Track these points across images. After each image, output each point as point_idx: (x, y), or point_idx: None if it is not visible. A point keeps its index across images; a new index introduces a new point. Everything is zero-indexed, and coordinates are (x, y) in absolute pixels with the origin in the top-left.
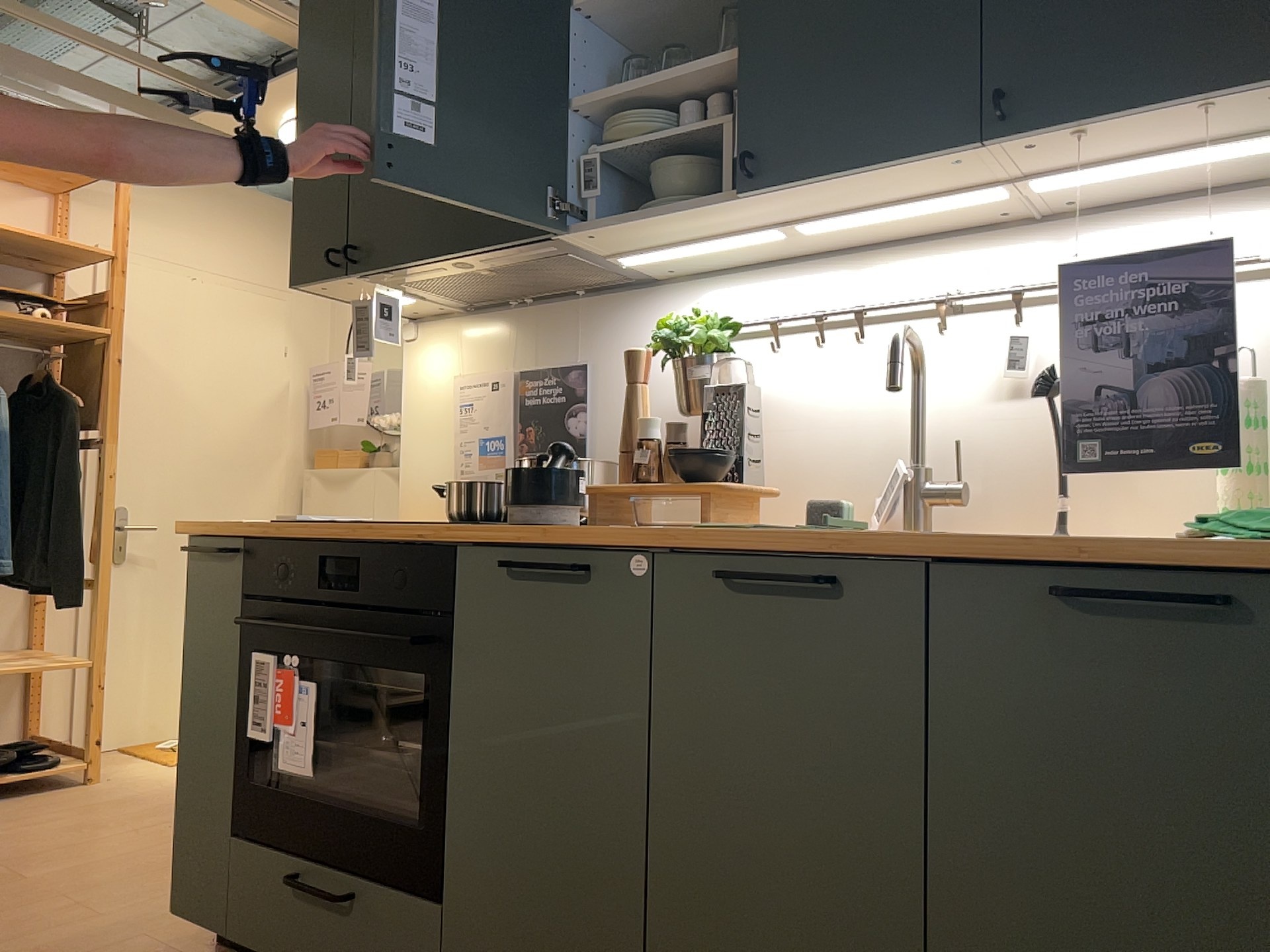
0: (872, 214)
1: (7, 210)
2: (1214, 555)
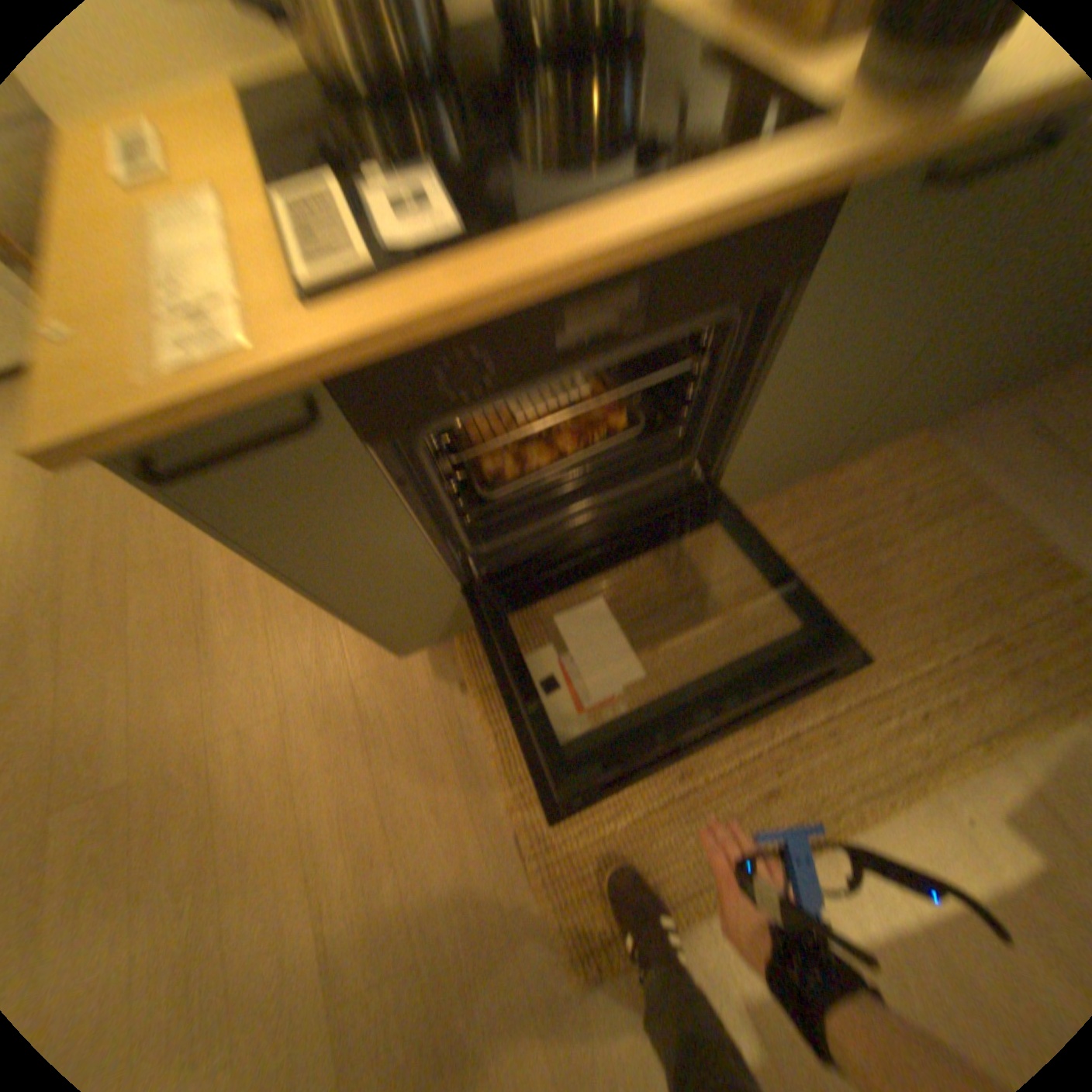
0: None
1: None
2: None
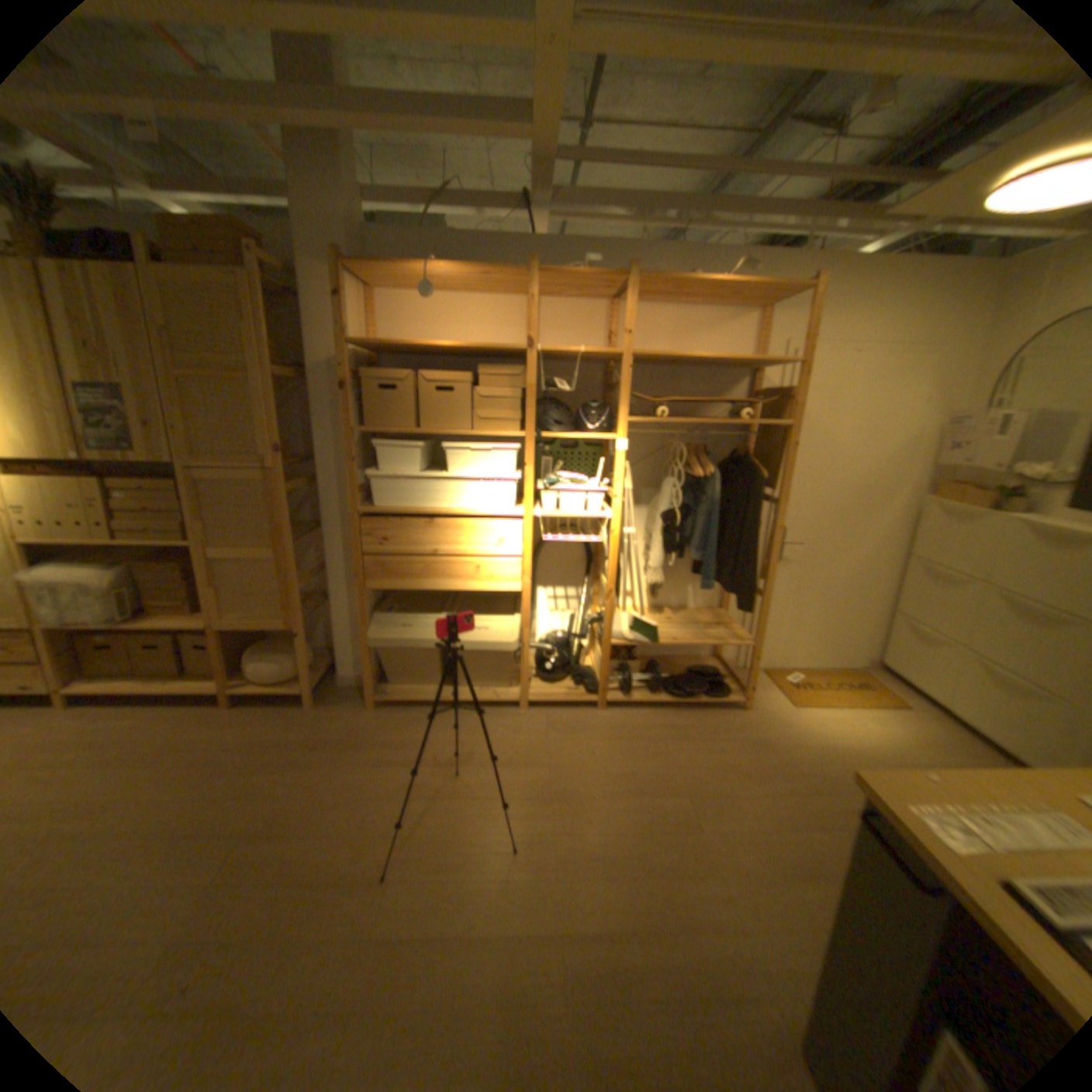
0: None
1: (725, 328)
2: None
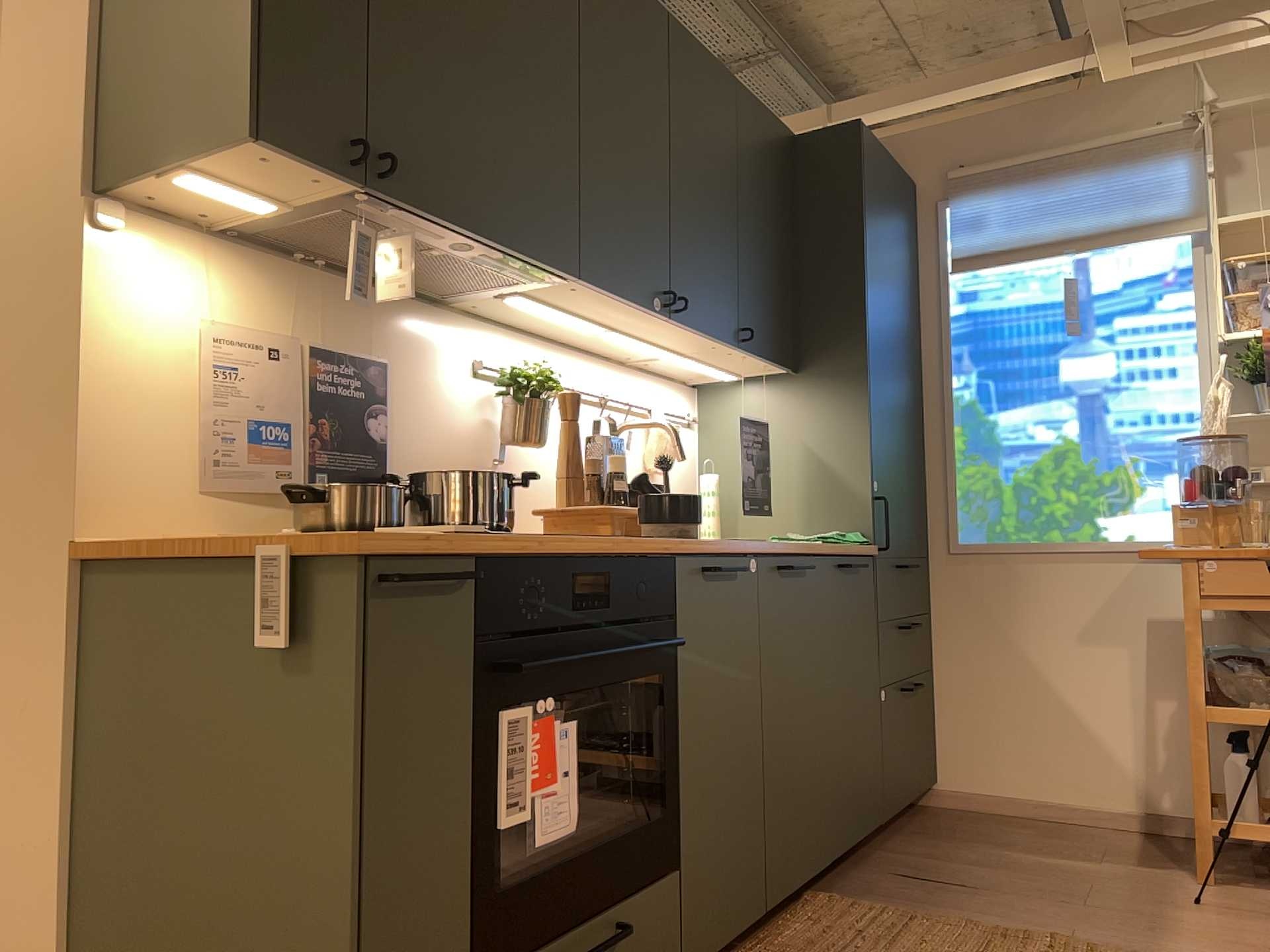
0: (644, 342)
1: None
2: (855, 550)
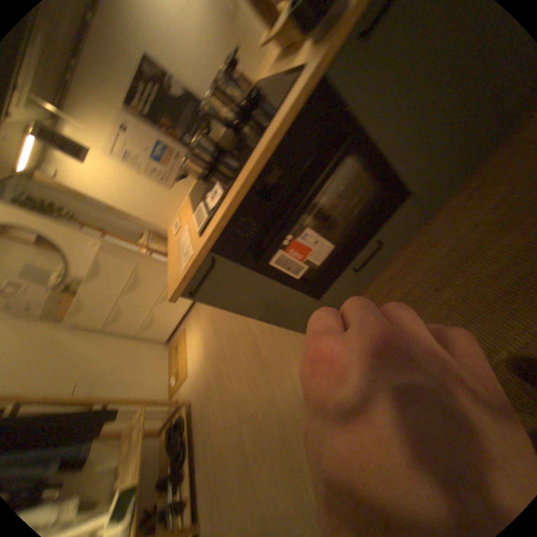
0: None
1: None
2: None
